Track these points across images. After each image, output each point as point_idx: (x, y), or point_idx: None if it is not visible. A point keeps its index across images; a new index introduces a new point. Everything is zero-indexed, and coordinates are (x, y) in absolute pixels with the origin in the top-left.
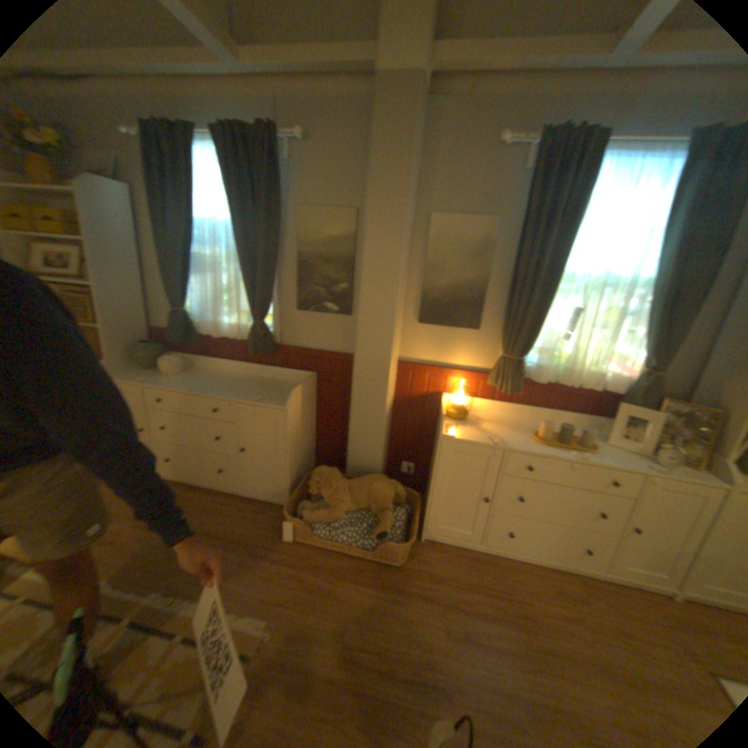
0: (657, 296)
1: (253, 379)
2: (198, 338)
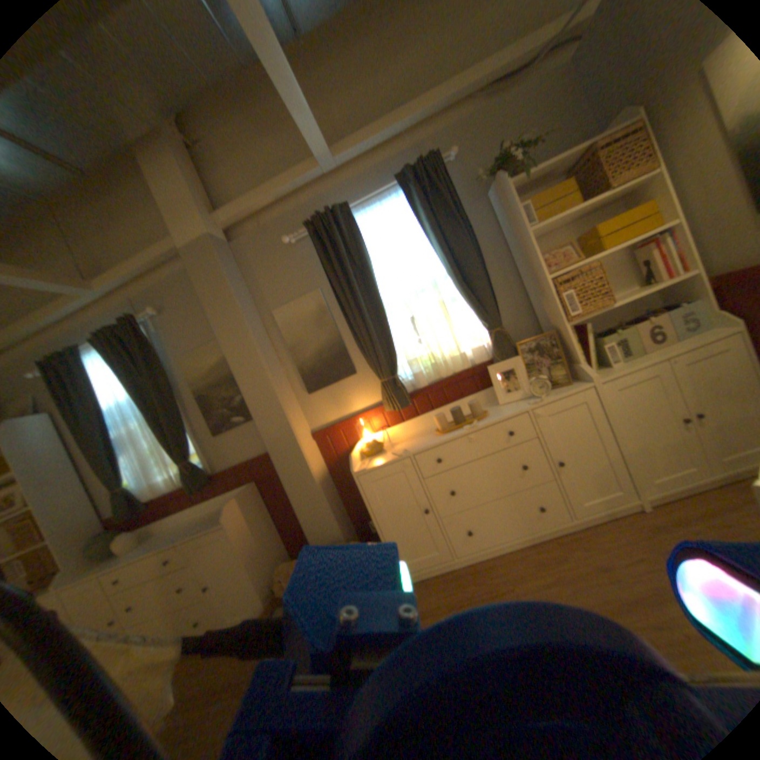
0: (452, 278)
1: (200, 517)
2: (141, 506)
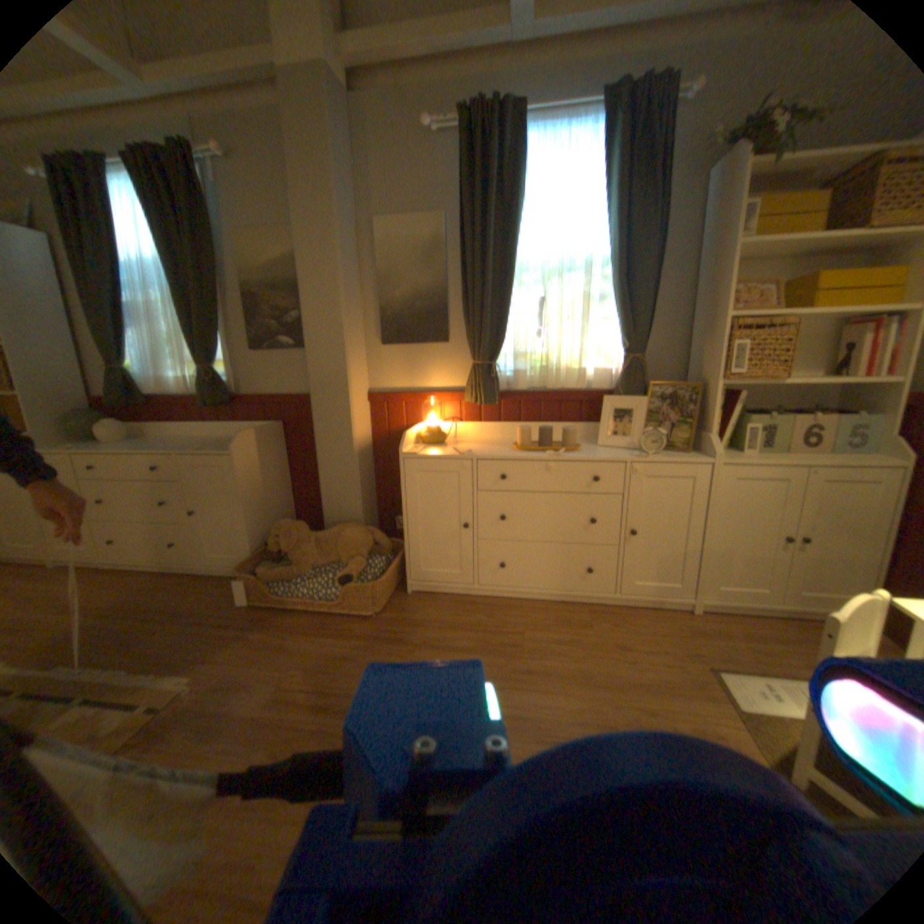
0: (614, 269)
1: (209, 438)
2: (142, 400)
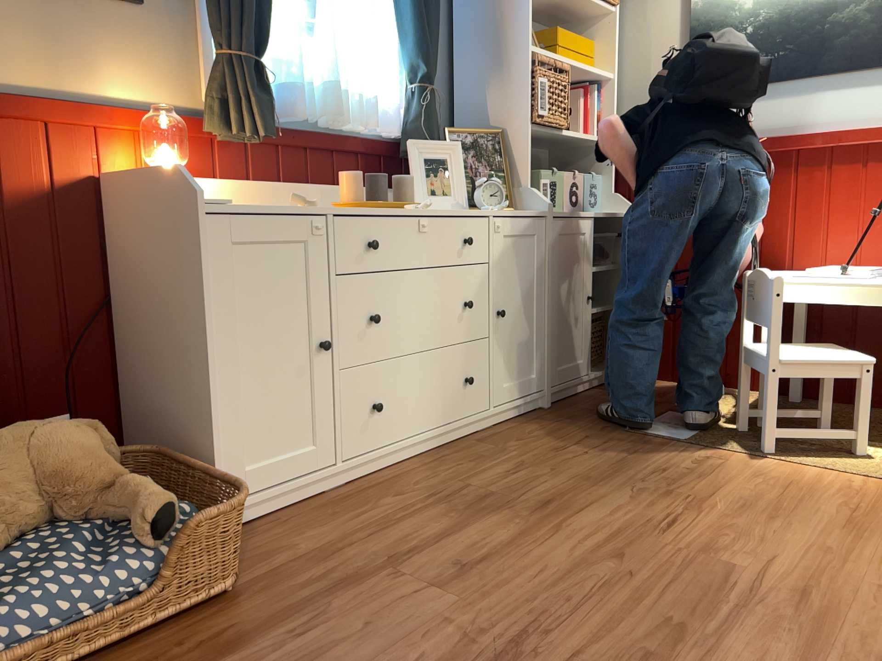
0: None
1: None
2: None
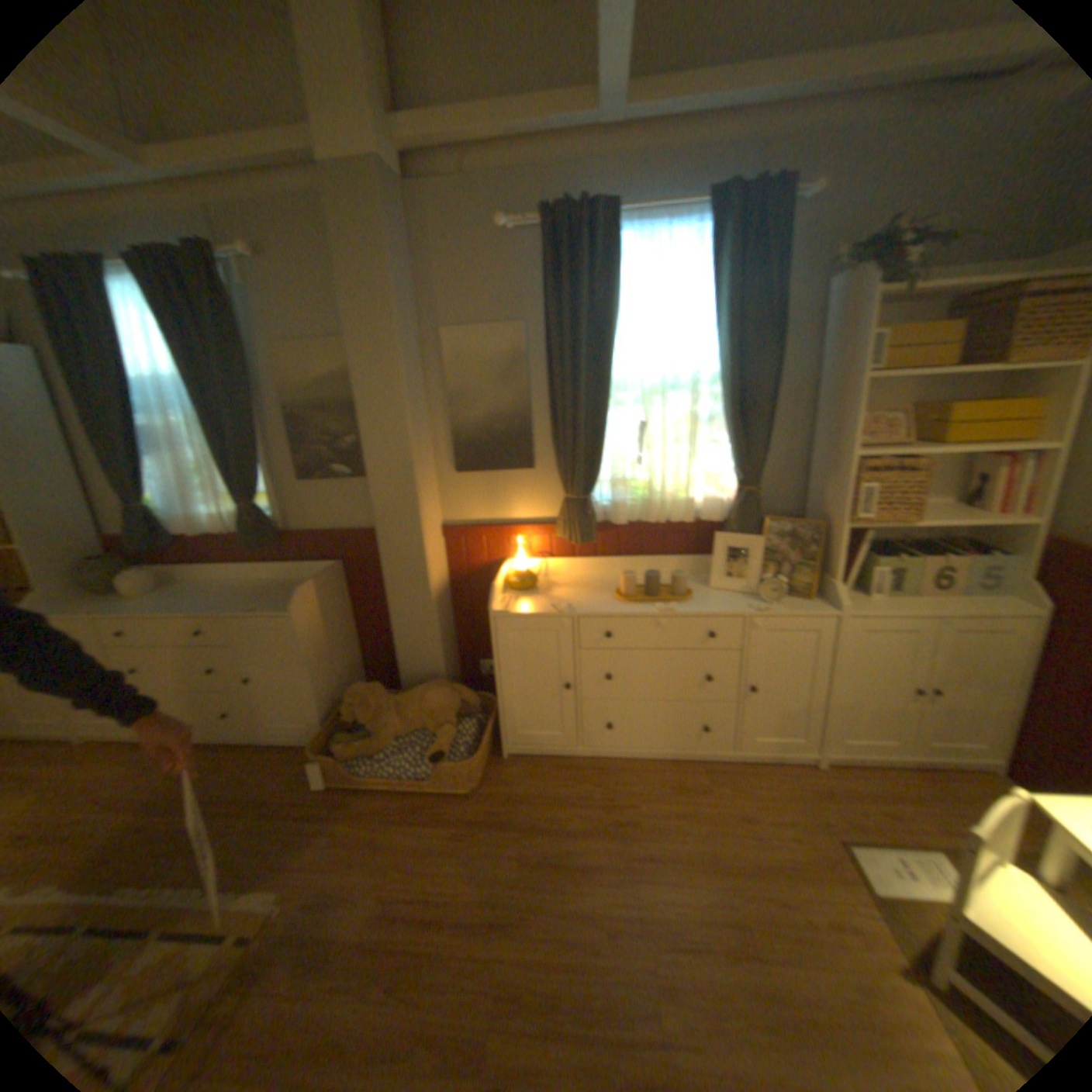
0: (724, 393)
1: (256, 584)
2: (170, 542)
